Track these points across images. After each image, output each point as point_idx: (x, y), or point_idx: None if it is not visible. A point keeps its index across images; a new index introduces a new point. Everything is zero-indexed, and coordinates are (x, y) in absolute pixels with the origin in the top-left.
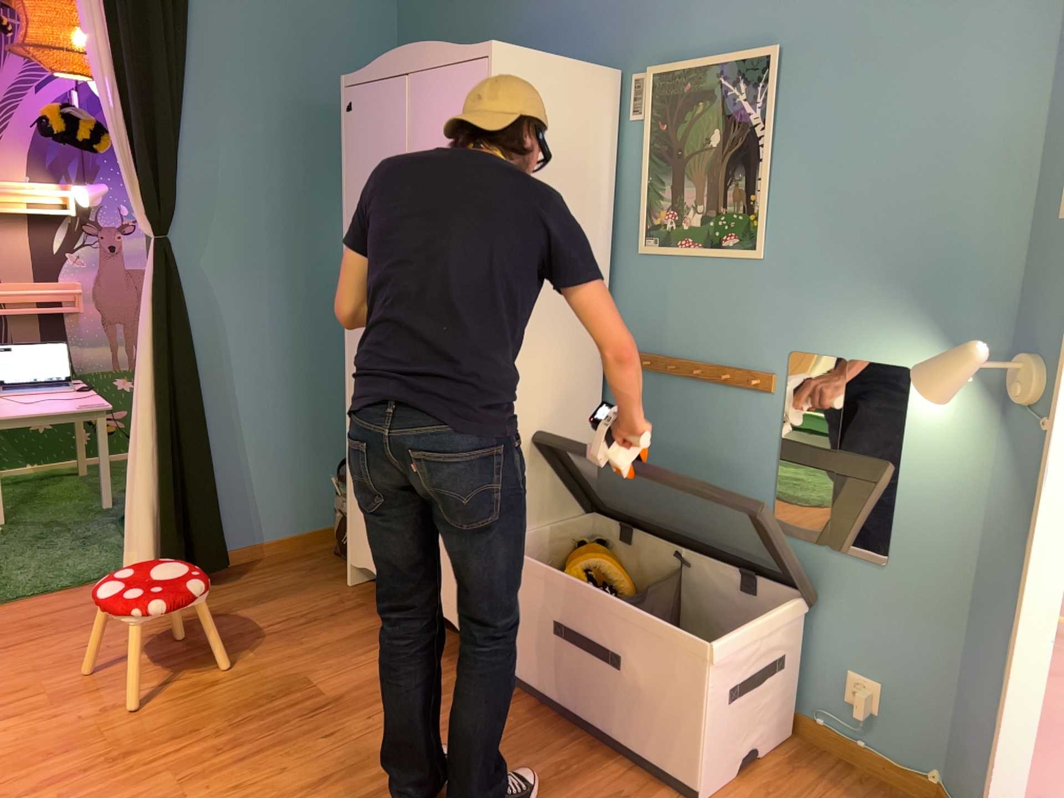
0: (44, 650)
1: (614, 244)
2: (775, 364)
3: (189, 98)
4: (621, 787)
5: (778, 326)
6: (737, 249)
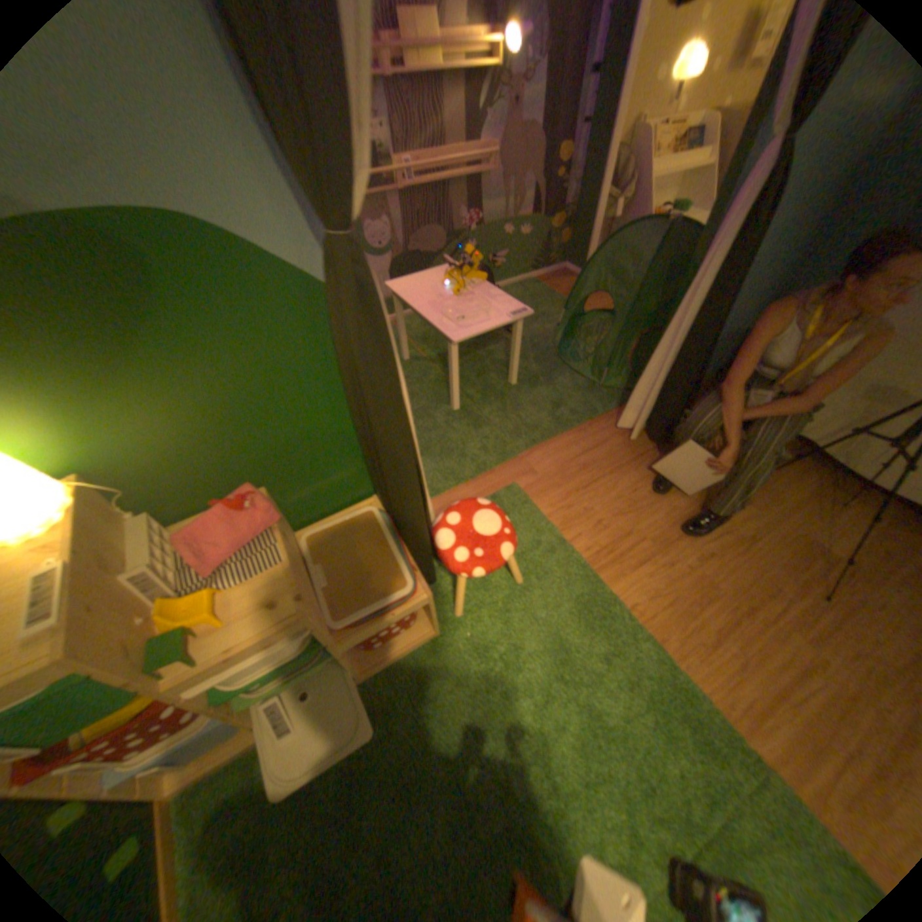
0: (612, 492)
1: None
2: None
3: None
4: None
5: None
6: None
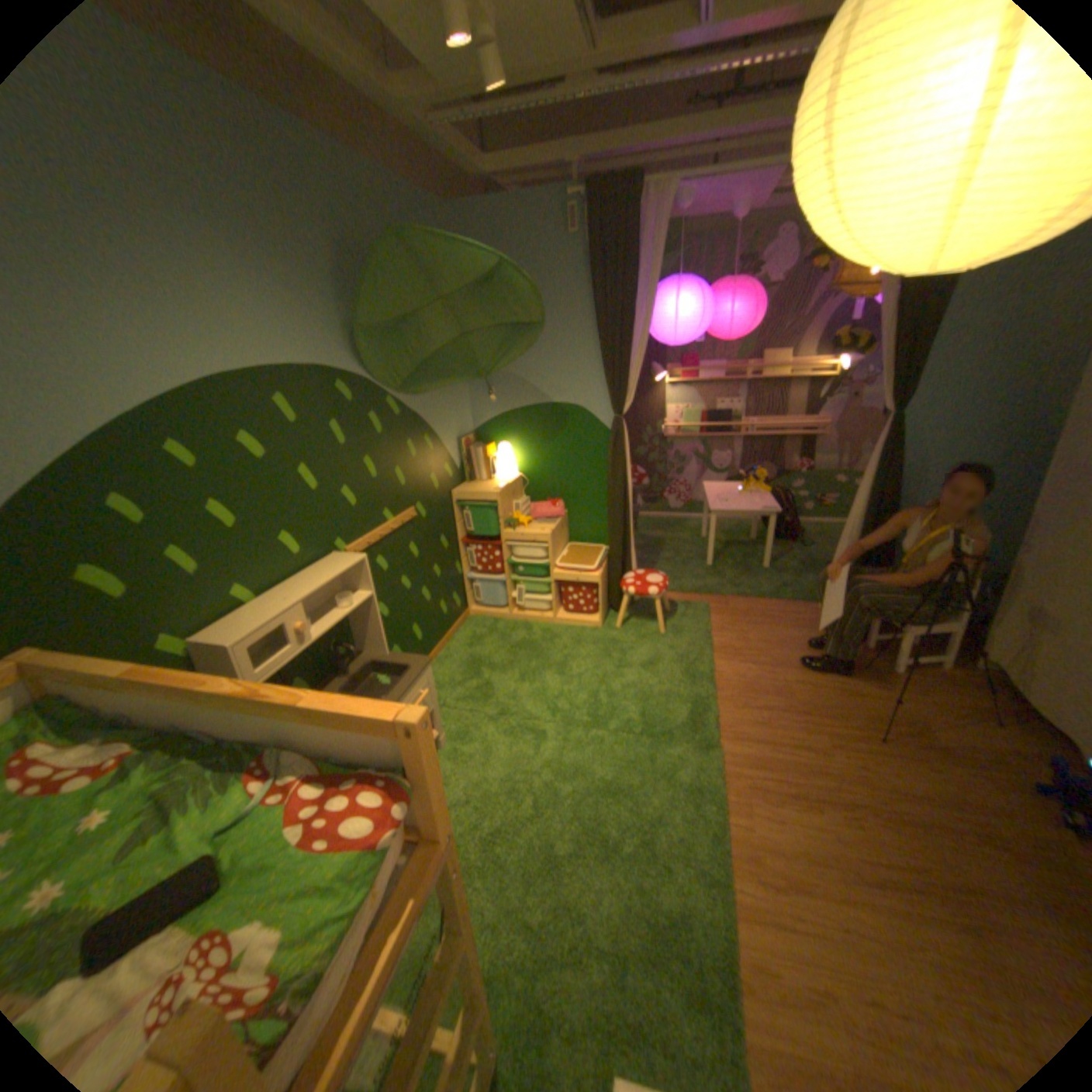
0: (772, 634)
1: None
2: None
3: (948, 310)
4: None
5: None
6: None
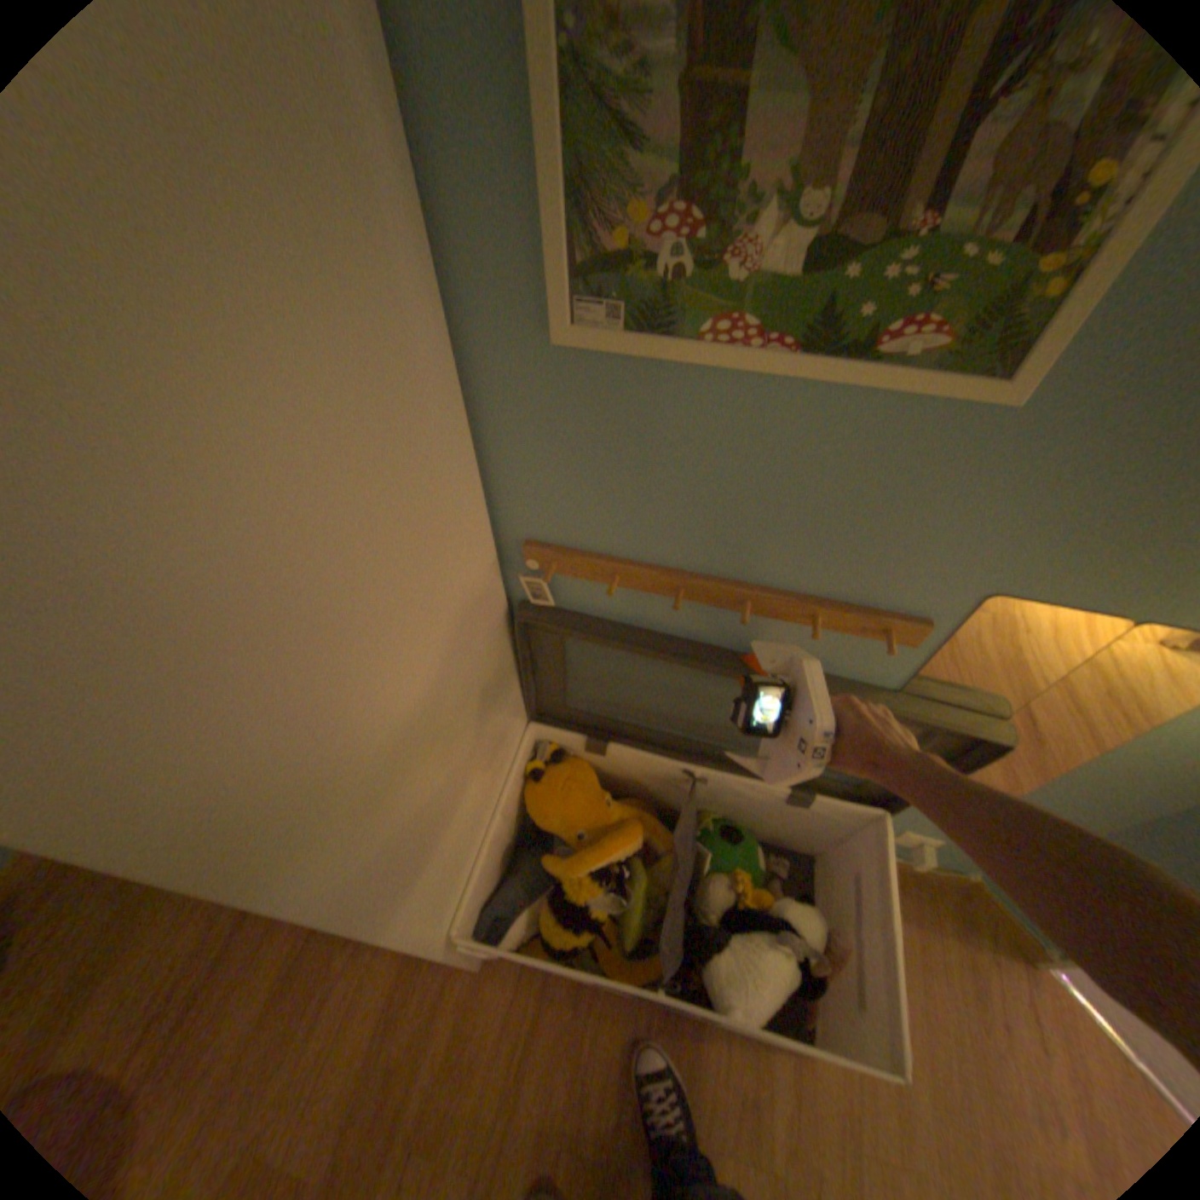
0: None
1: (454, 300)
2: (943, 605)
3: None
4: (740, 1085)
5: (989, 551)
6: (948, 366)
